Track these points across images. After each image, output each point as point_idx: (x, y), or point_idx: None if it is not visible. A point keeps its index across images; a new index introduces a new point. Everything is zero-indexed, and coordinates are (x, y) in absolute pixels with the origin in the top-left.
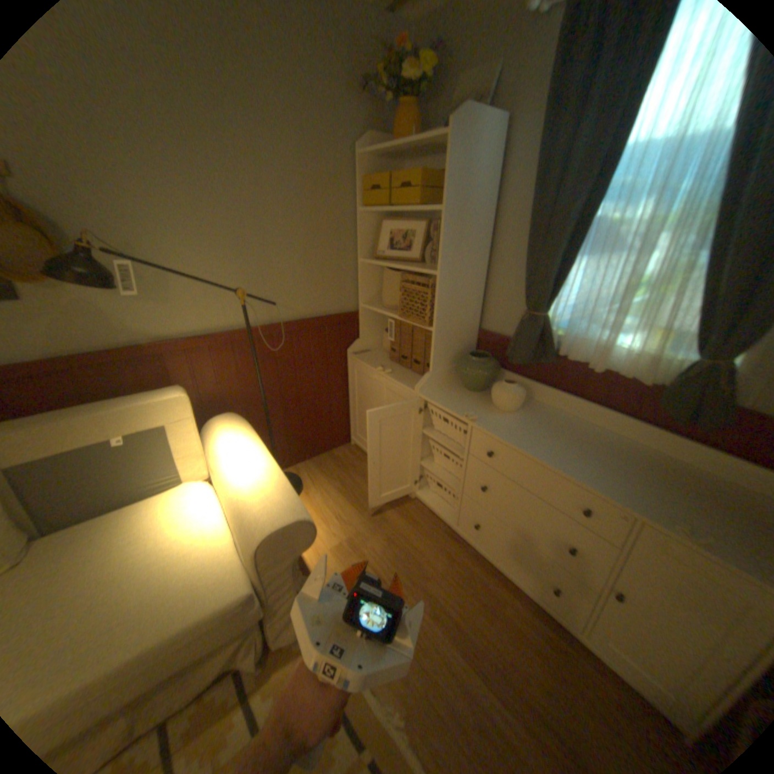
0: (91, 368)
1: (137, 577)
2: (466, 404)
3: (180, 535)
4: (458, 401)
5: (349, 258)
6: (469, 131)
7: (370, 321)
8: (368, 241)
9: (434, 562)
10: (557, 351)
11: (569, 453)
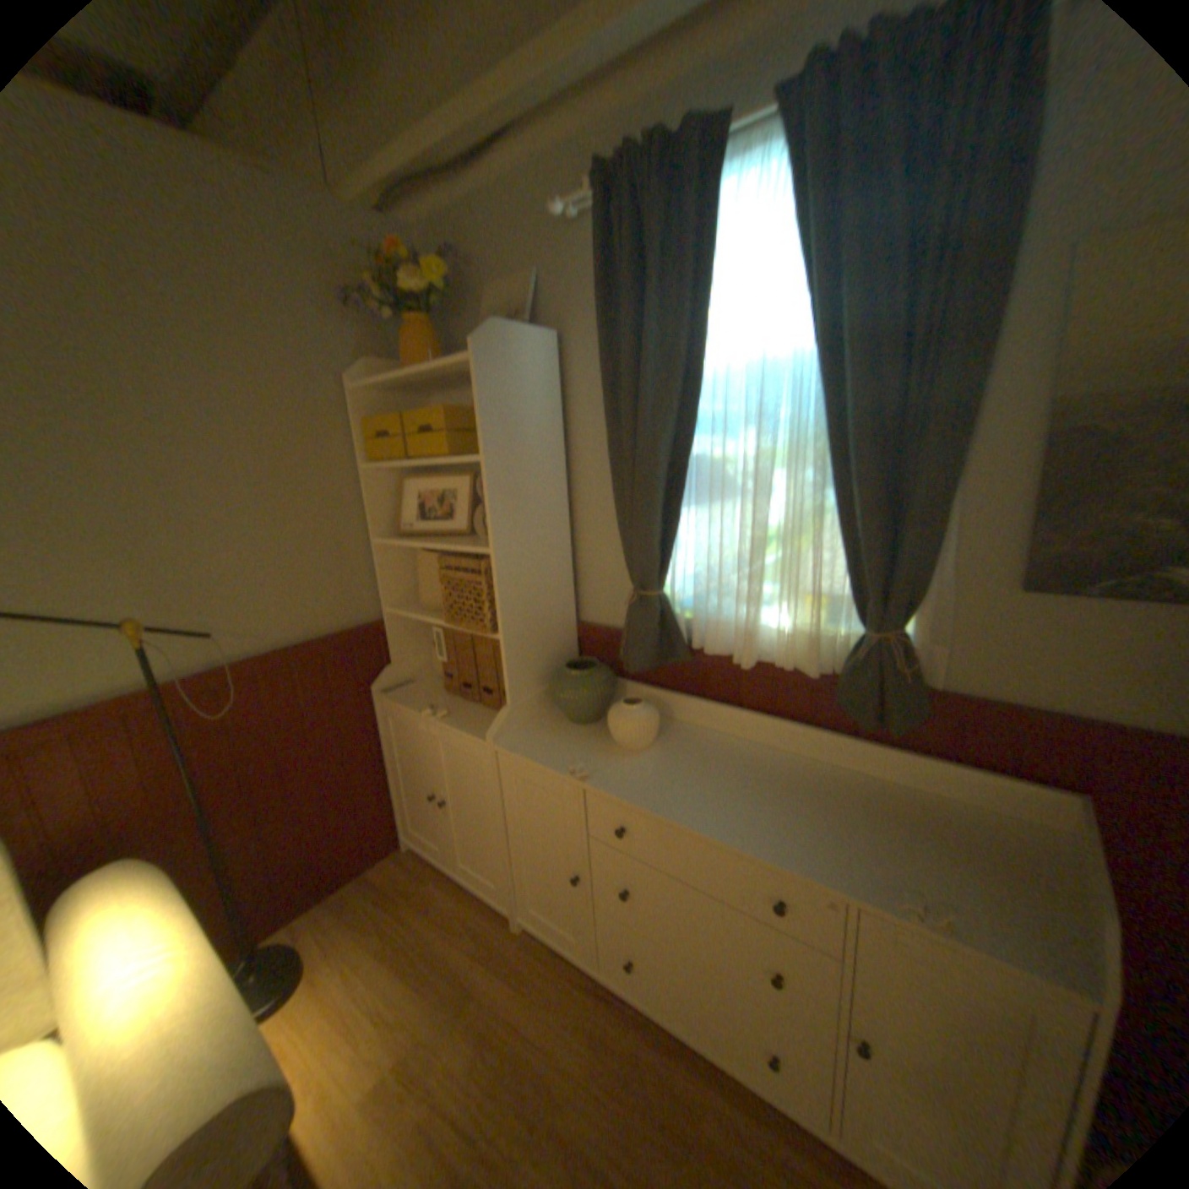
0: None
1: None
2: (572, 750)
3: None
4: (560, 746)
5: (356, 539)
6: (501, 354)
7: (406, 633)
8: (384, 509)
9: (566, 1061)
10: (689, 642)
11: (735, 806)
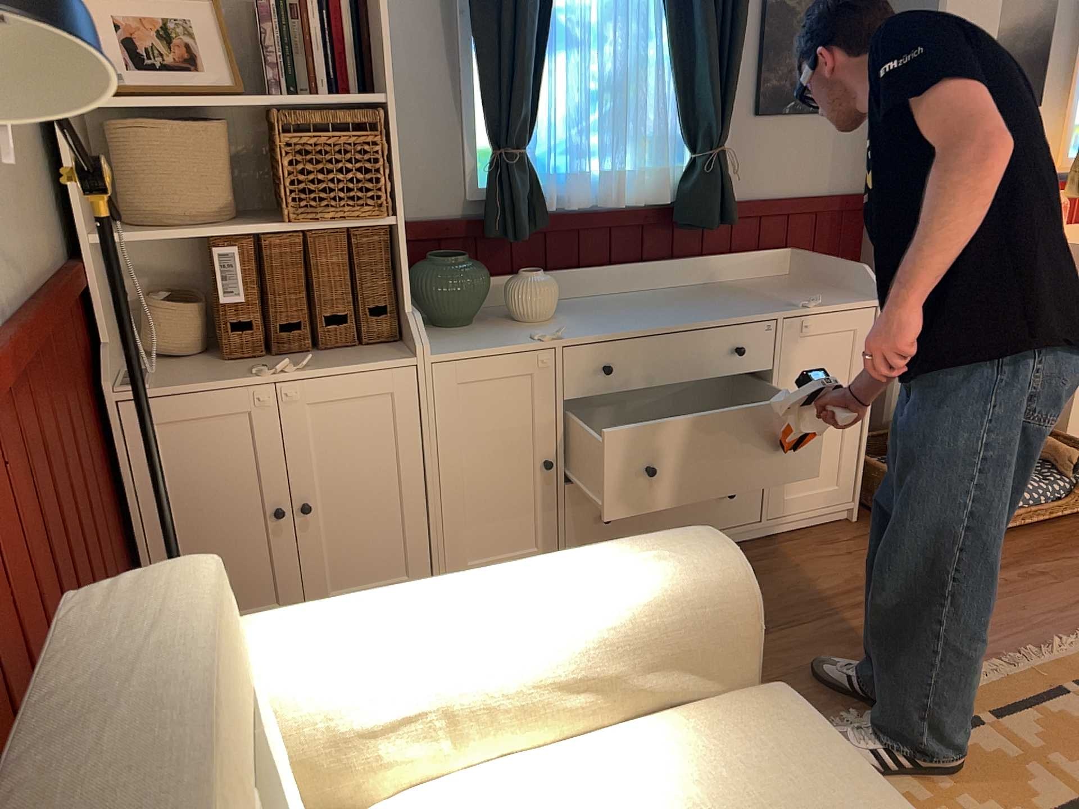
0: None
1: None
2: (505, 336)
3: None
4: (487, 338)
5: None
6: None
7: (104, 291)
8: None
9: None
10: (545, 208)
11: (669, 314)
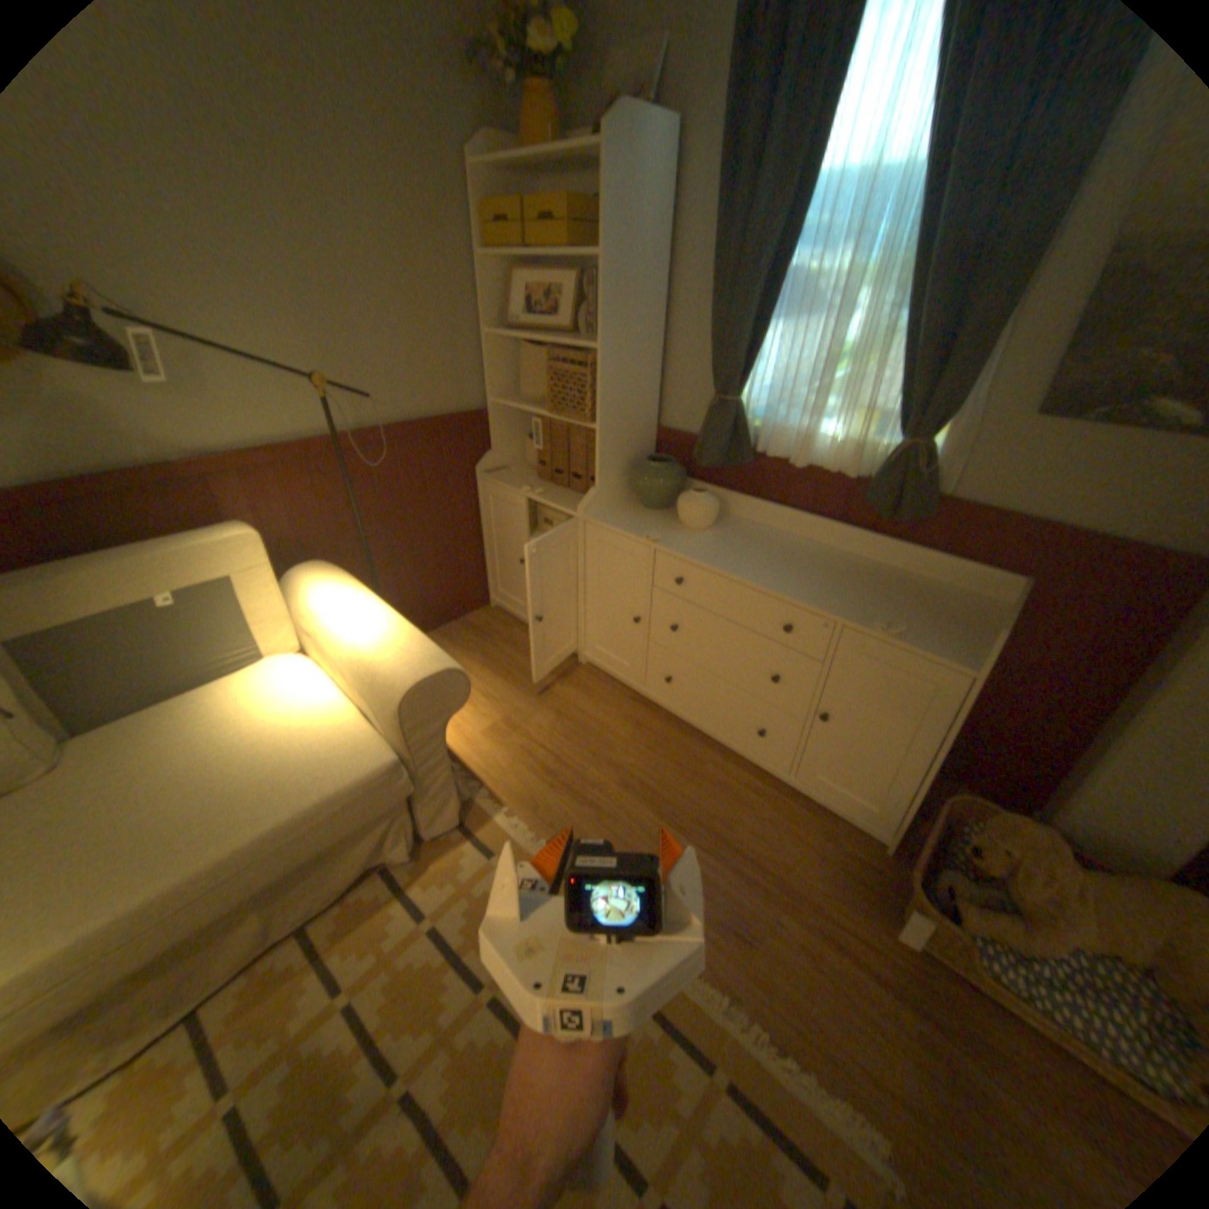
0: (100, 499)
1: (240, 759)
2: (646, 525)
3: (284, 713)
4: (636, 522)
5: (468, 328)
6: (628, 142)
7: (505, 424)
8: (494, 301)
9: (618, 730)
10: (754, 447)
11: (769, 568)
